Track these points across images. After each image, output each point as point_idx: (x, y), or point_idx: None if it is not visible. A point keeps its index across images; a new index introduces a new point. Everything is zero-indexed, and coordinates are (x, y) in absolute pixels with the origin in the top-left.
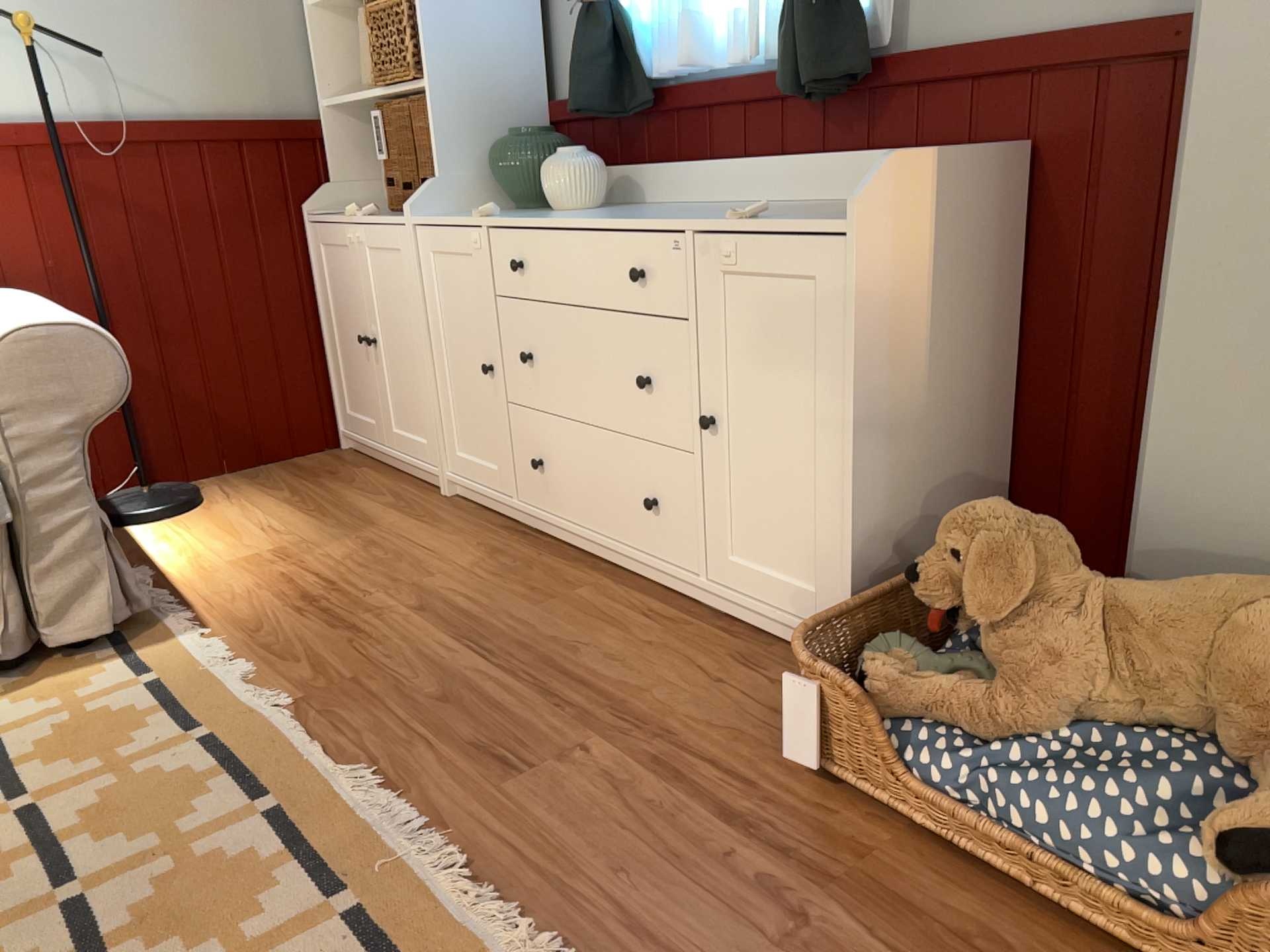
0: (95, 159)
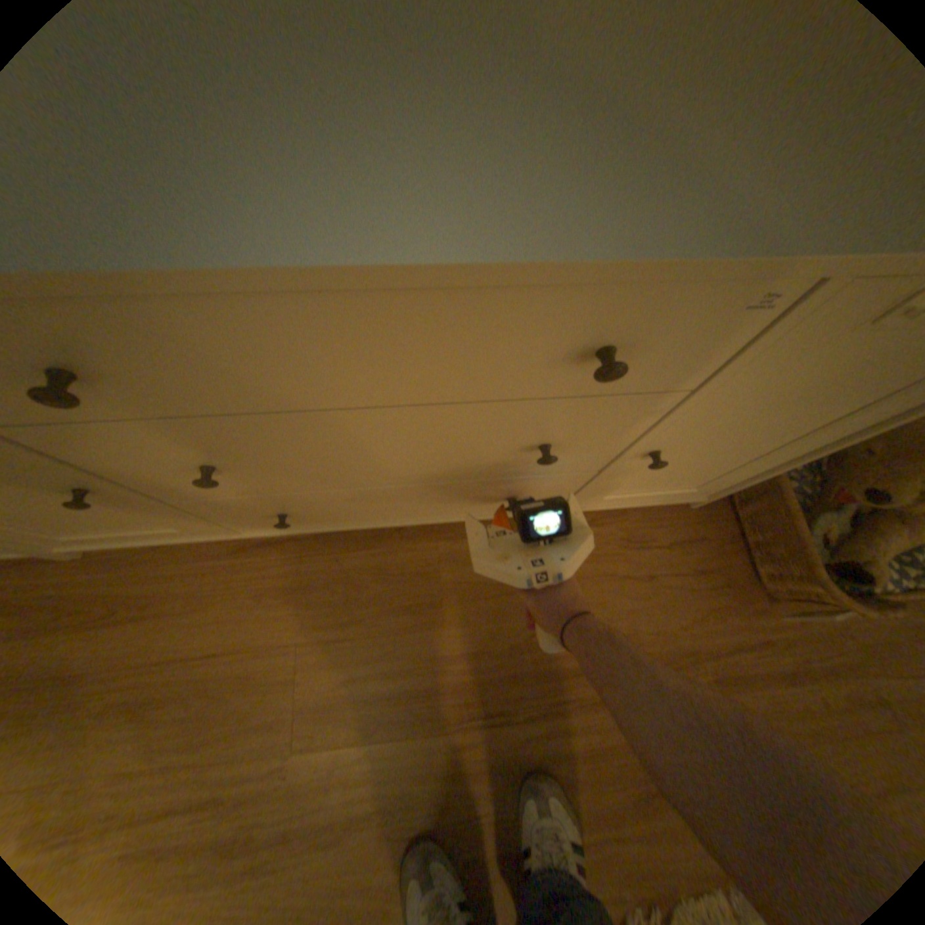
0: None
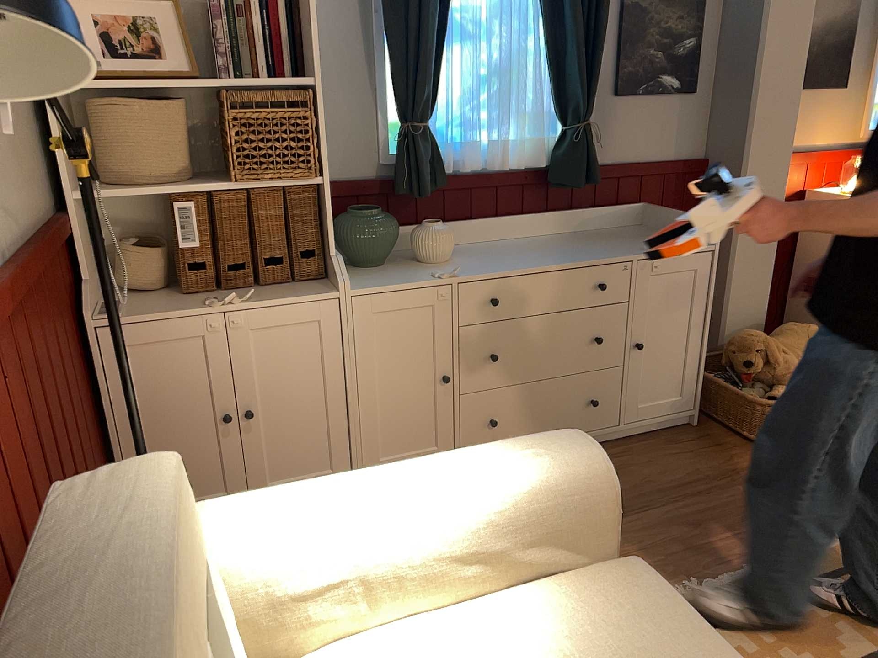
0: (9, 310)
